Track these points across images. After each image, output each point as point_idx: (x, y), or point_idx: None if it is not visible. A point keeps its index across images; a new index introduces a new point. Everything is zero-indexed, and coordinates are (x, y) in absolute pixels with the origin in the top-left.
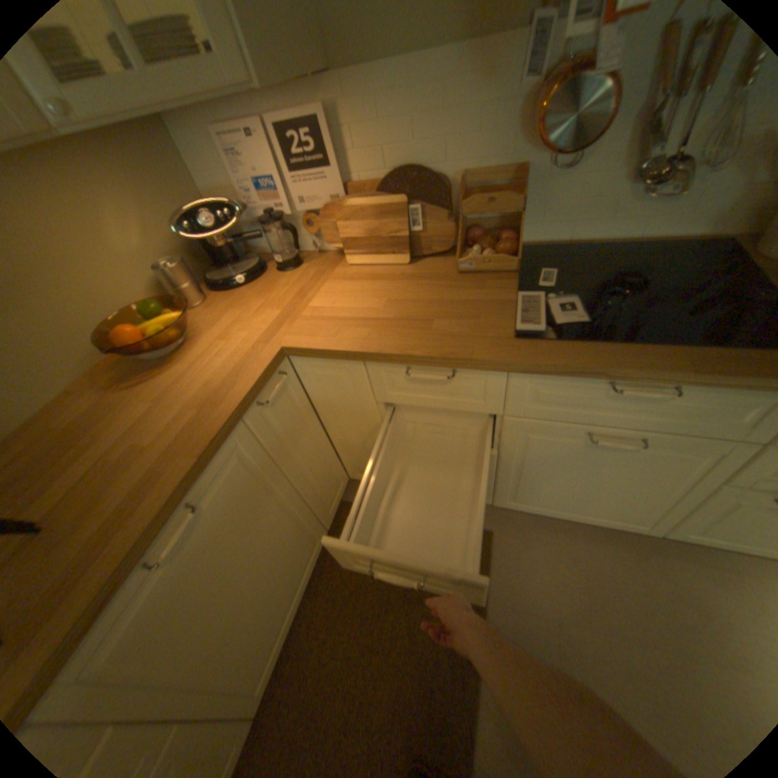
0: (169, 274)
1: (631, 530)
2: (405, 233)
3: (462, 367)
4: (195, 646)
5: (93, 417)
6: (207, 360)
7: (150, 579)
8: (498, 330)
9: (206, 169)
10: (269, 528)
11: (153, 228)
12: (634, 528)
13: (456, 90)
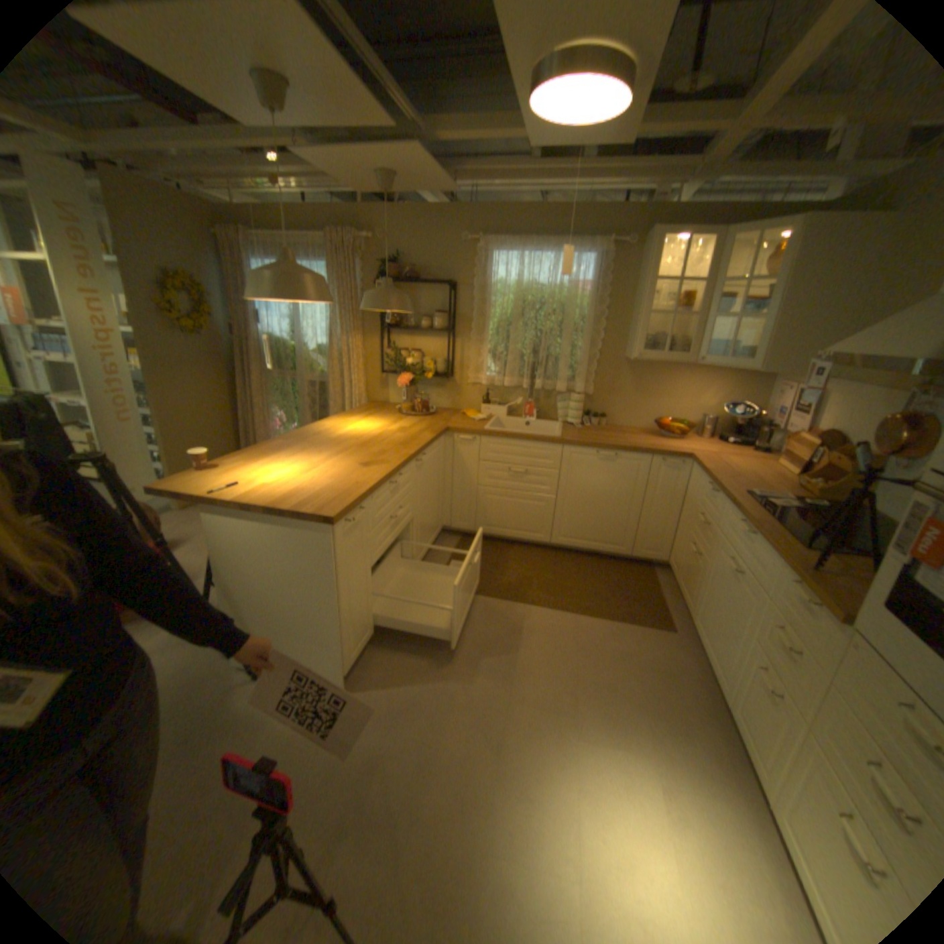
0: (704, 420)
1: (722, 692)
2: (809, 462)
3: (718, 489)
4: (575, 489)
5: (630, 433)
6: (671, 443)
7: (593, 457)
8: (748, 490)
9: (776, 397)
10: (619, 501)
11: (724, 405)
12: (723, 687)
13: (874, 408)
